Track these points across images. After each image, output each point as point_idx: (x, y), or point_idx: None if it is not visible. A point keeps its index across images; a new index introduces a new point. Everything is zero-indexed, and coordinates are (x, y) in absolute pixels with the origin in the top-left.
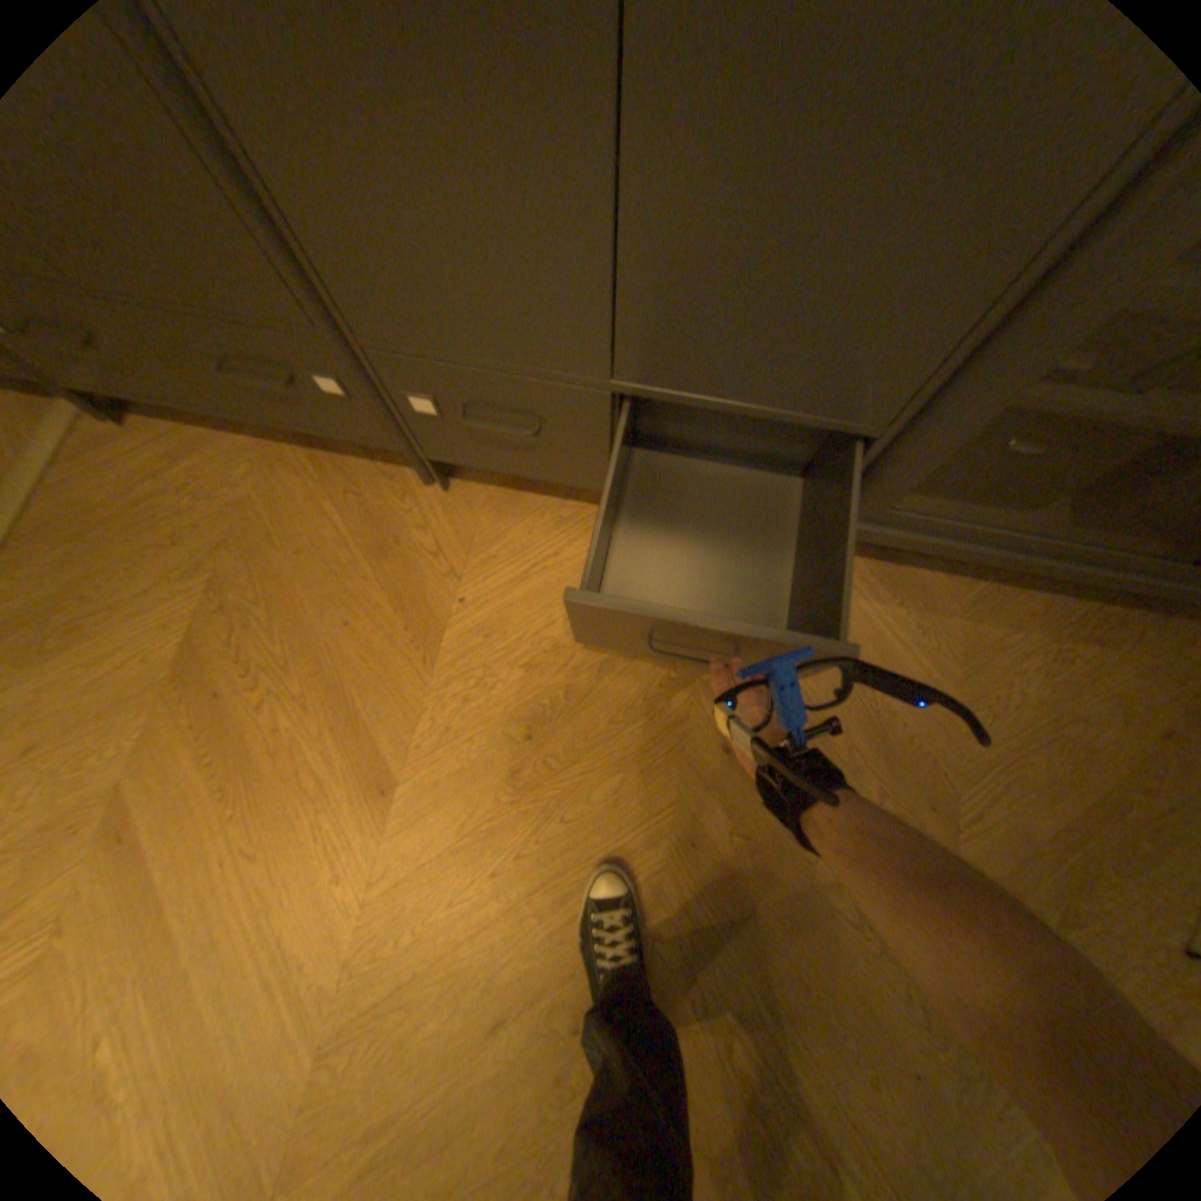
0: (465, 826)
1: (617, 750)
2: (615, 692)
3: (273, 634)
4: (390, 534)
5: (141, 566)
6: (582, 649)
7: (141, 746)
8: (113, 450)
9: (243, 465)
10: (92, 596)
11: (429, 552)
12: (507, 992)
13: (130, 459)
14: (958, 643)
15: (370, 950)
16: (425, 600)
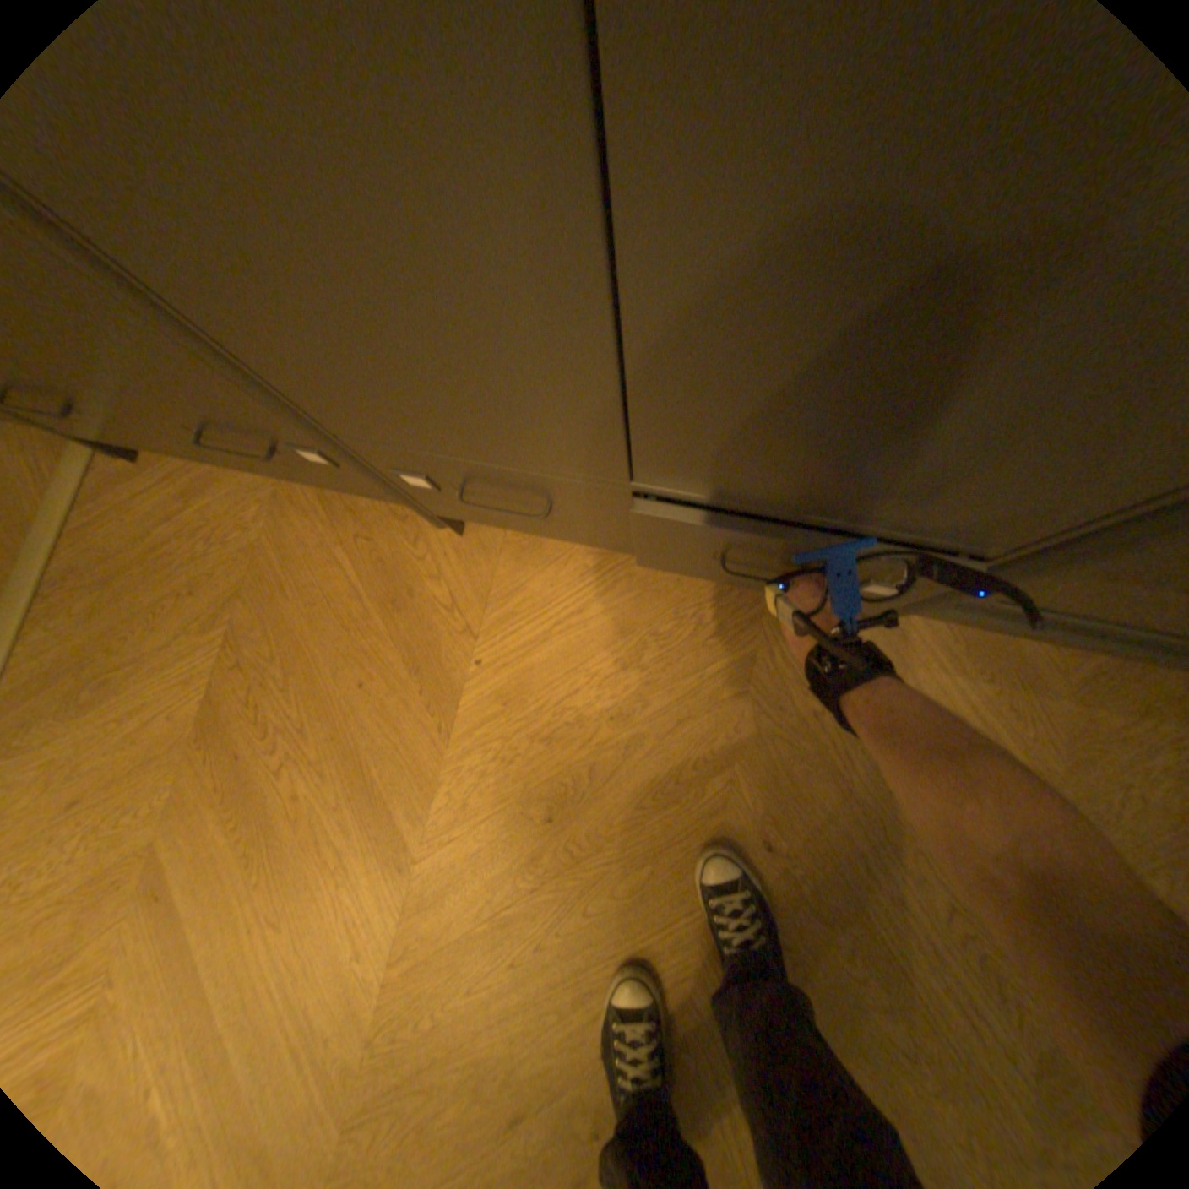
0: (482, 912)
1: (644, 840)
2: (644, 774)
3: (287, 694)
4: (401, 584)
5: (158, 618)
6: (607, 723)
7: (168, 808)
8: (125, 490)
9: (251, 505)
10: (115, 649)
11: (442, 606)
12: (526, 1089)
13: (141, 499)
14: (1063, 731)
15: (390, 1032)
16: (439, 662)
